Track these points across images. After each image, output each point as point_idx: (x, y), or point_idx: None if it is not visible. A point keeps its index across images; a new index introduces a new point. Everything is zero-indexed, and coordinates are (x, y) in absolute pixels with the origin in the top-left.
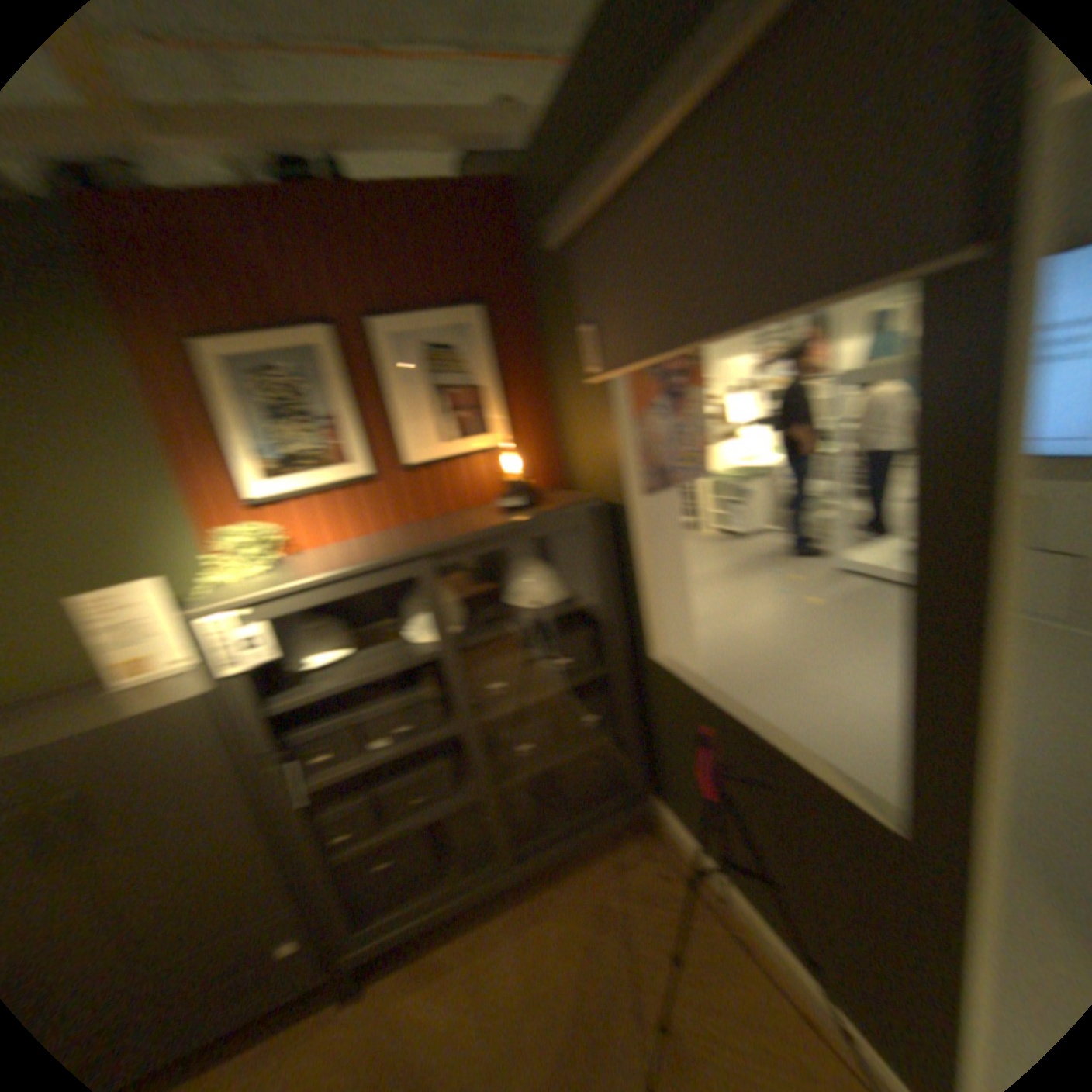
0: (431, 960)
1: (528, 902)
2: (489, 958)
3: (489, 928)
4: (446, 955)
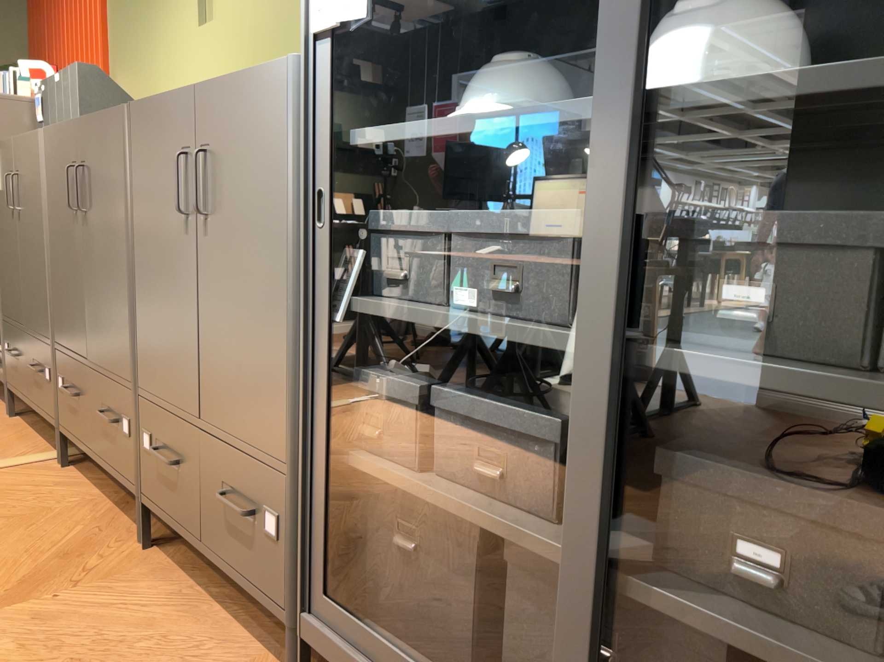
0: None
1: None
2: None
3: None
4: None
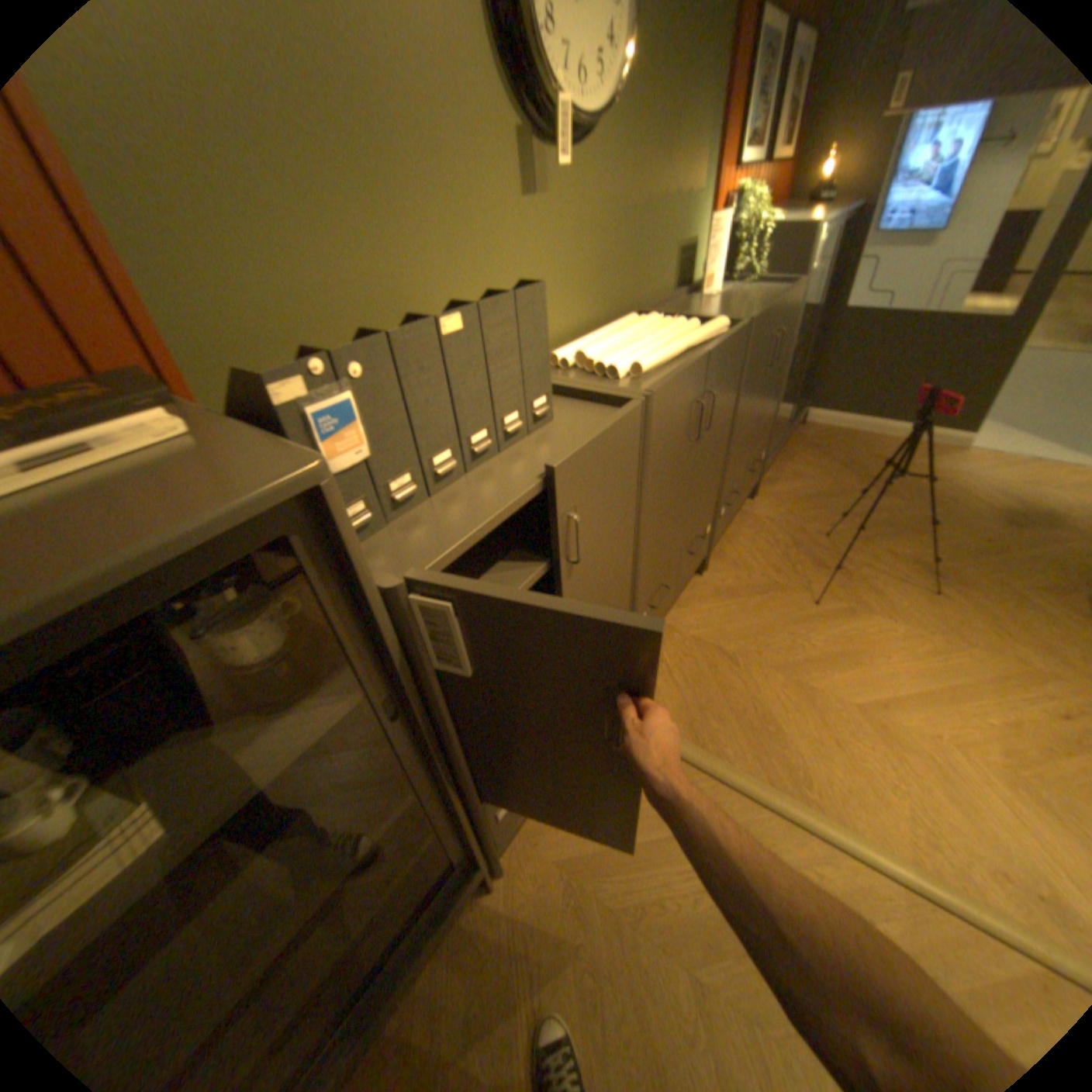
0: (768, 477)
1: (781, 453)
2: (792, 468)
3: (777, 463)
4: (772, 474)
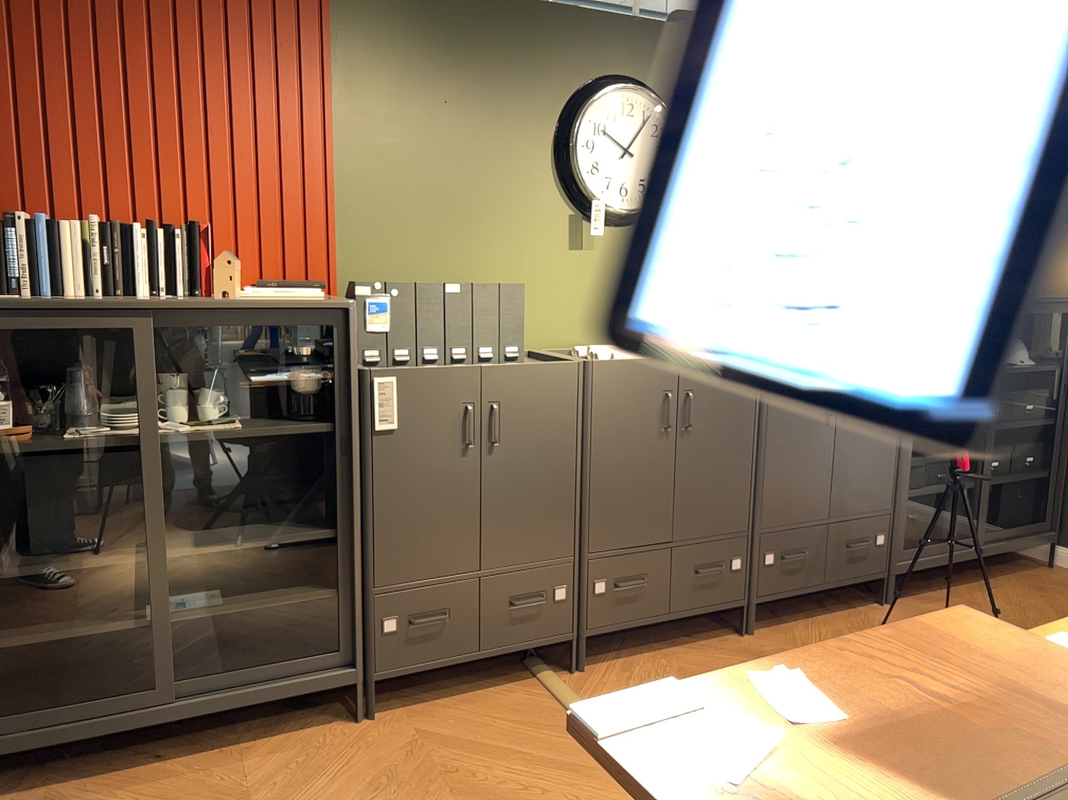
0: (932, 595)
1: (980, 582)
2: (976, 596)
3: (961, 588)
4: (941, 594)
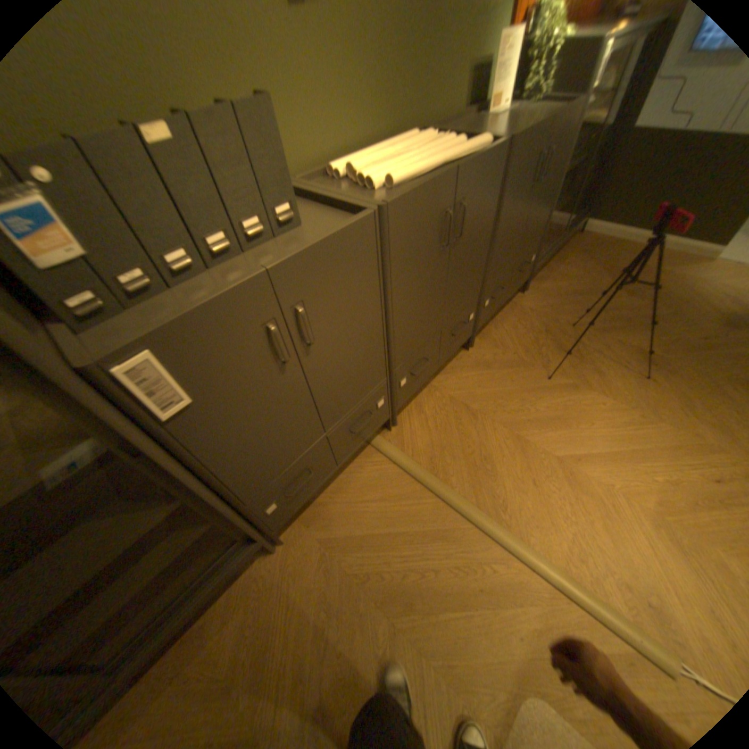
0: (540, 275)
1: (556, 256)
2: (561, 269)
3: (551, 264)
4: (544, 273)
